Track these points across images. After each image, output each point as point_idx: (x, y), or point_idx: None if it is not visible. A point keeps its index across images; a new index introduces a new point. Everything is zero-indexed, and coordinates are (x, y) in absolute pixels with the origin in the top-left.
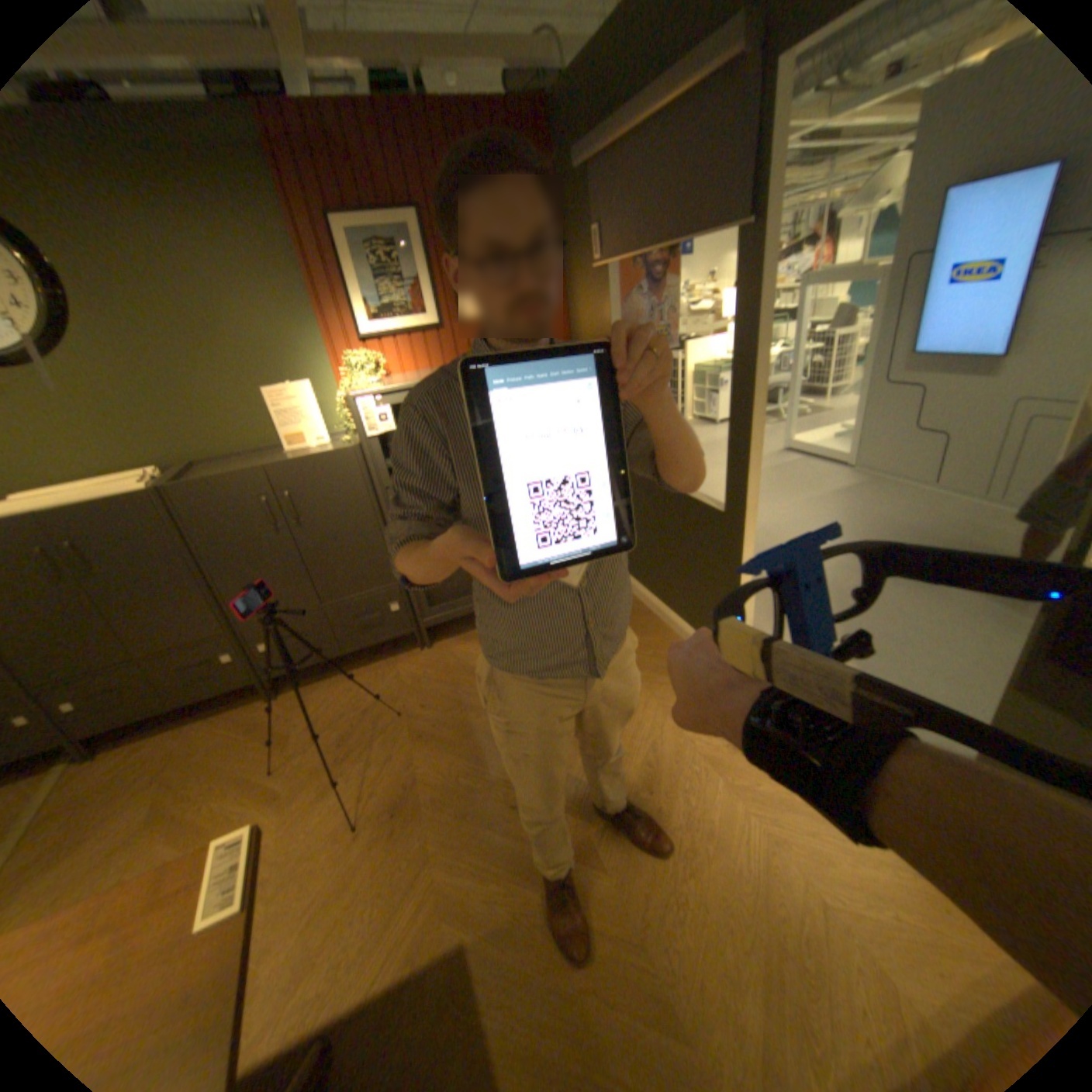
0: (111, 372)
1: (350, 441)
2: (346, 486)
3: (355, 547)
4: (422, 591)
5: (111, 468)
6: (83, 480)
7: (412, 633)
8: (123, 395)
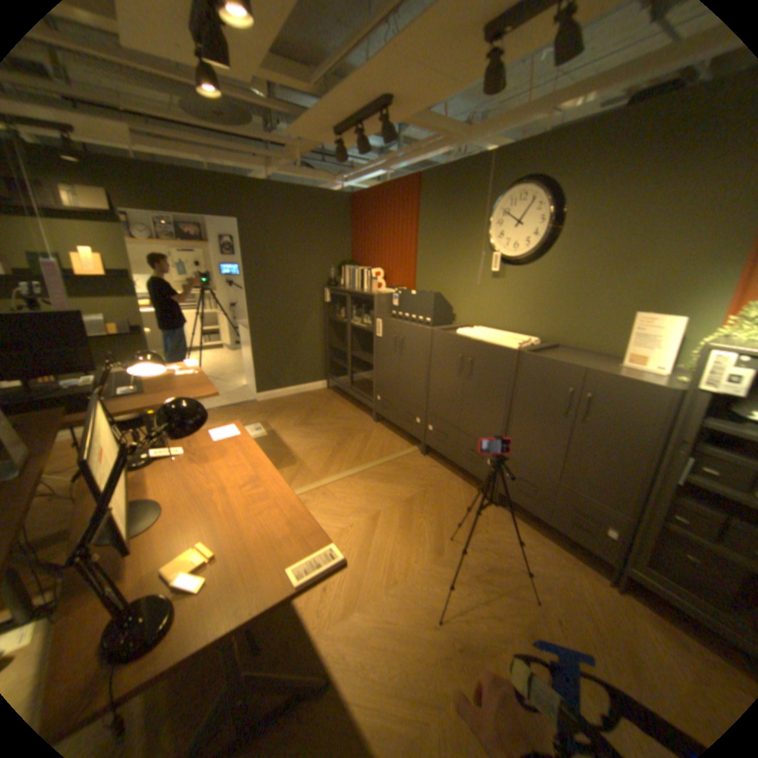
0: (554, 278)
1: (687, 383)
2: (643, 417)
3: (615, 466)
4: (652, 550)
5: (520, 331)
6: (506, 332)
7: (614, 568)
8: (551, 293)
